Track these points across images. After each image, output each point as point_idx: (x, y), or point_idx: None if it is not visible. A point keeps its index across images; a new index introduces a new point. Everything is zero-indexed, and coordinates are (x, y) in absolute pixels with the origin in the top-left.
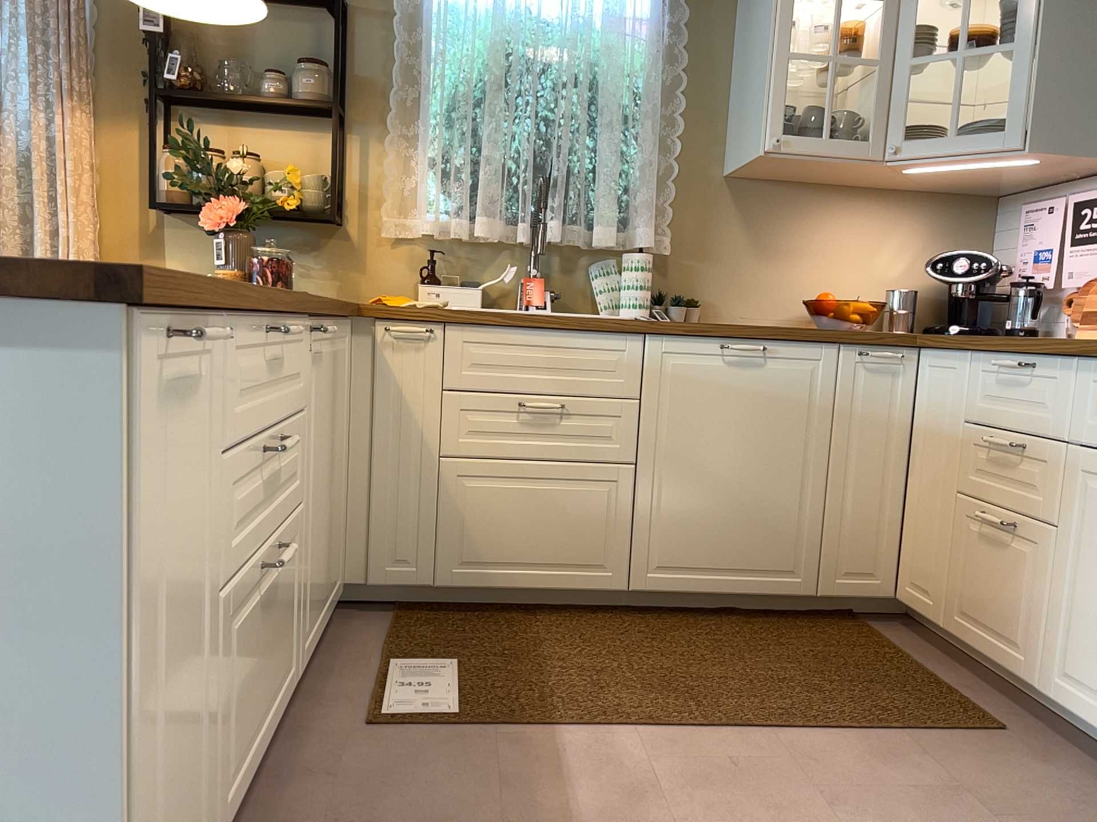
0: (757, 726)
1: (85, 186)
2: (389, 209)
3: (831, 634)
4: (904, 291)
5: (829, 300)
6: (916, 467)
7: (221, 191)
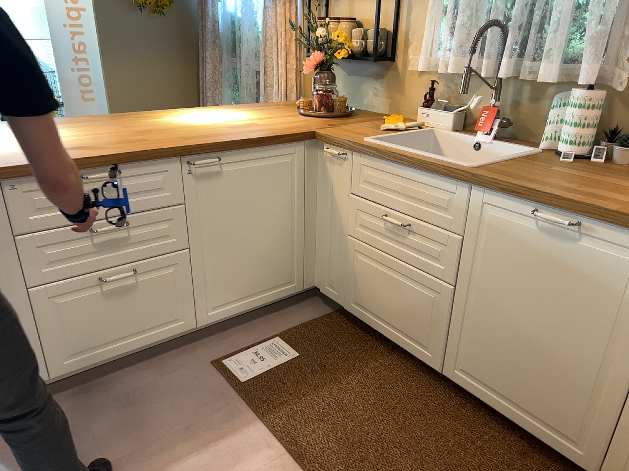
0: None
1: (289, 44)
2: (413, 51)
3: None
4: None
5: None
6: None
7: (316, 48)
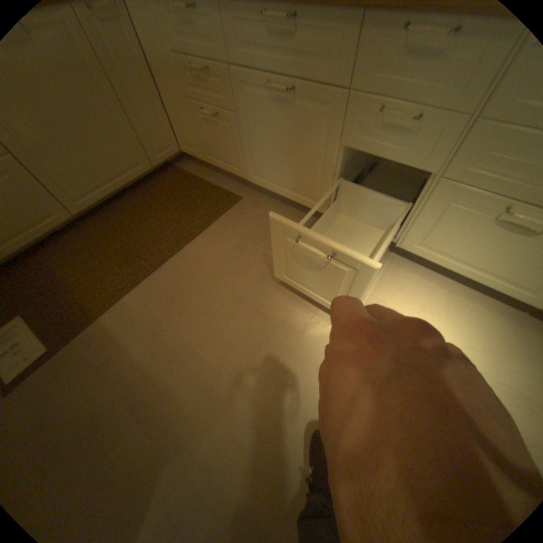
0: (170, 254)
1: None
2: None
3: (167, 182)
4: None
5: None
6: (157, 84)
7: None
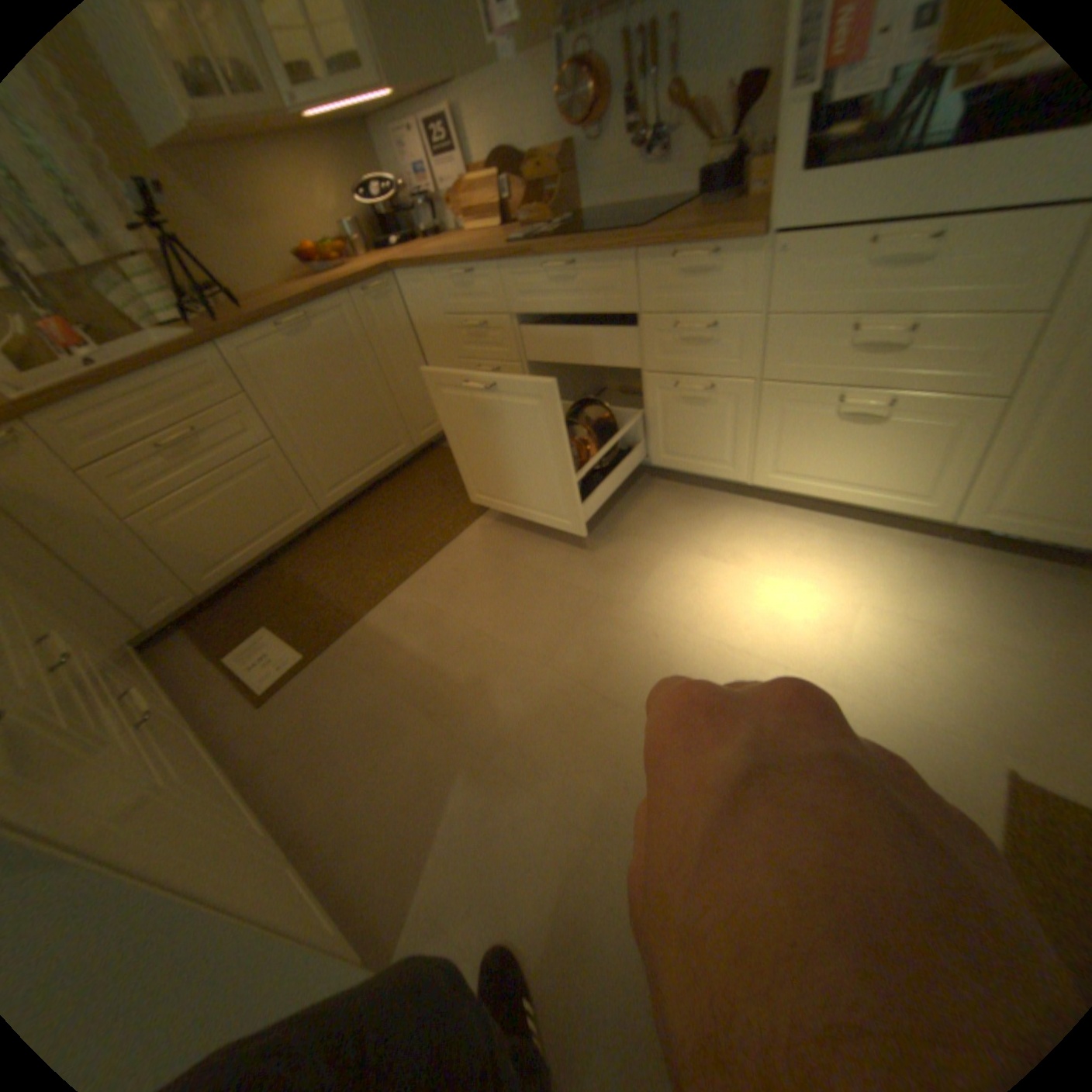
0: (446, 539)
1: None
2: None
3: (432, 464)
4: (343, 218)
5: (300, 244)
6: (424, 350)
7: None
